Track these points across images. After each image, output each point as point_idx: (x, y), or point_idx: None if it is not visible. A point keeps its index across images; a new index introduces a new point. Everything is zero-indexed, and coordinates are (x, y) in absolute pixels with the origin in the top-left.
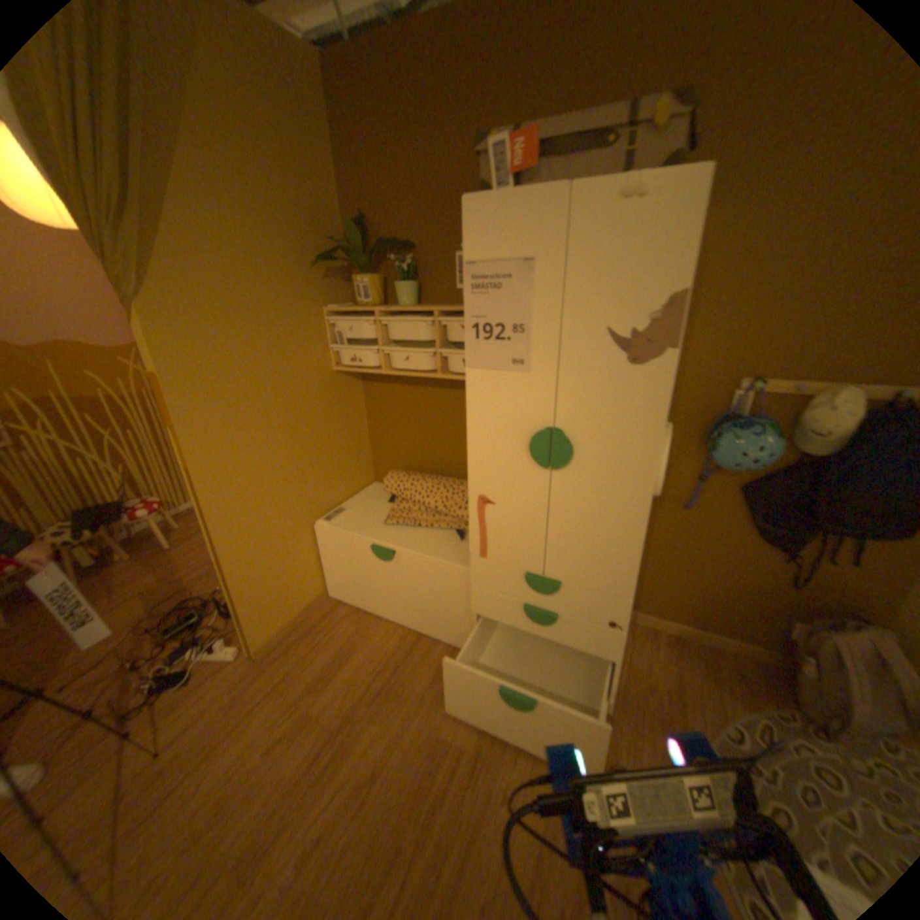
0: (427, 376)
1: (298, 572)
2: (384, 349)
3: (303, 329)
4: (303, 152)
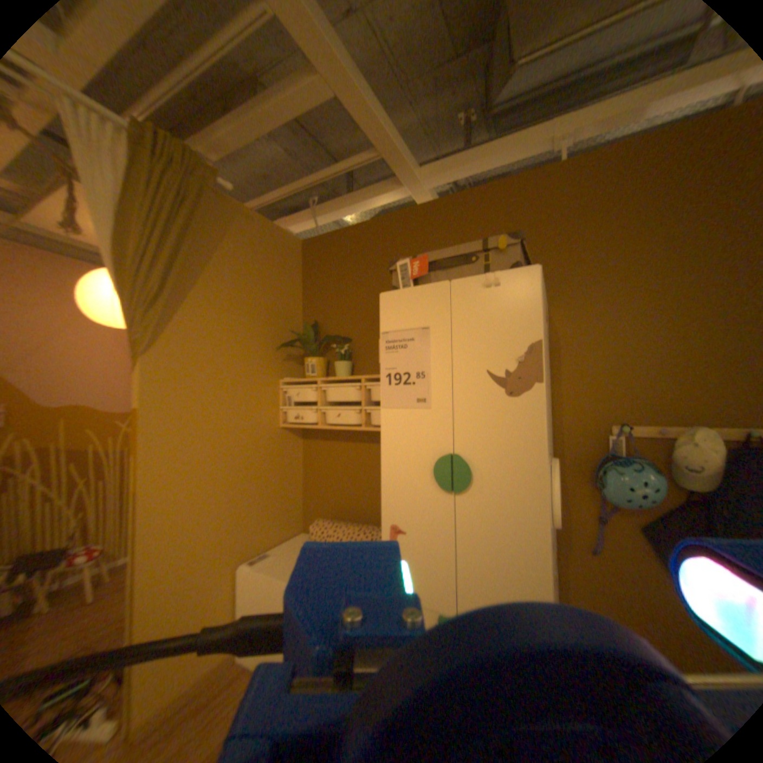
0: (353, 428)
1: (209, 622)
2: (321, 407)
3: (262, 391)
4: (283, 285)
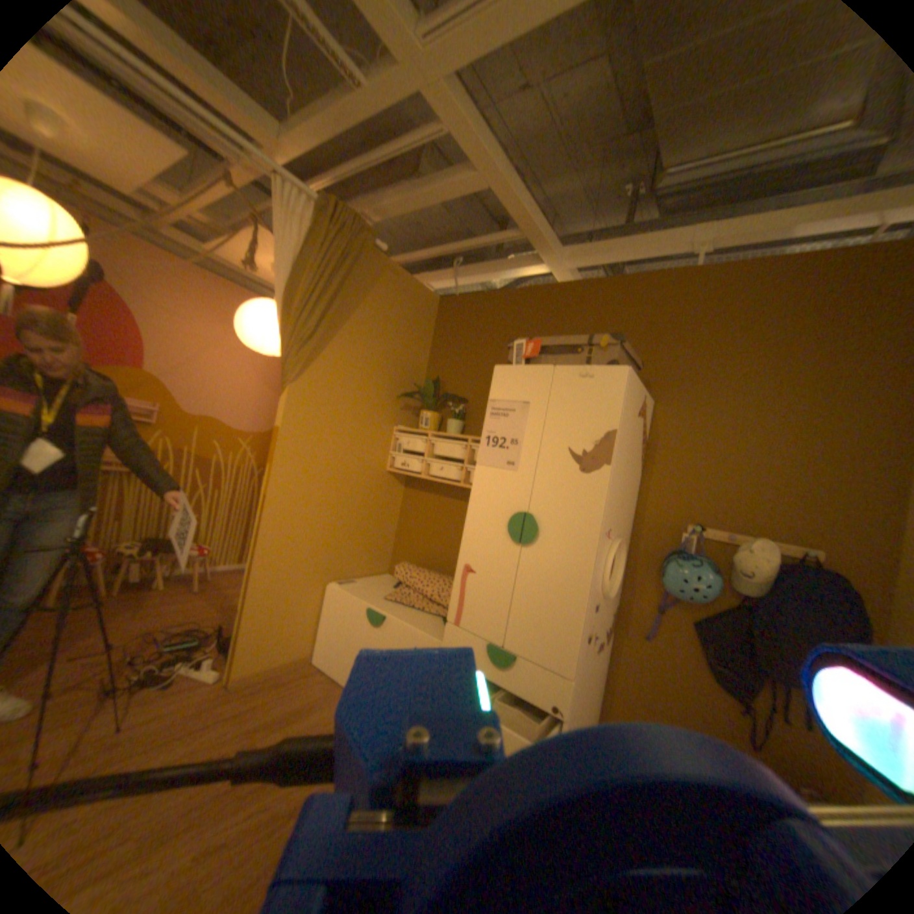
0: (451, 483)
1: (296, 622)
2: (426, 459)
3: (375, 434)
4: (413, 339)
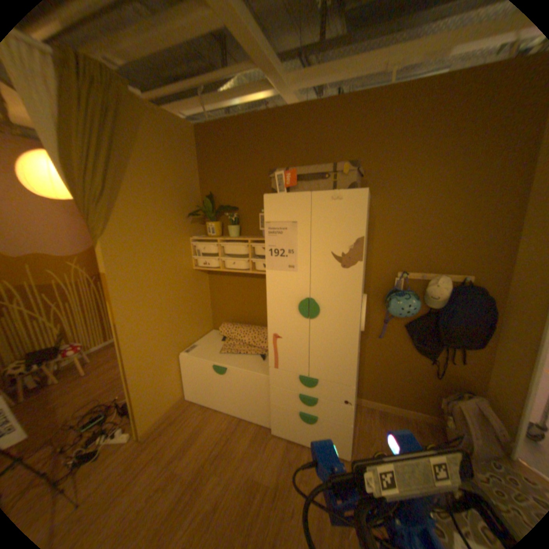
0: (244, 272)
1: (169, 384)
2: (222, 259)
3: (179, 249)
4: (184, 167)
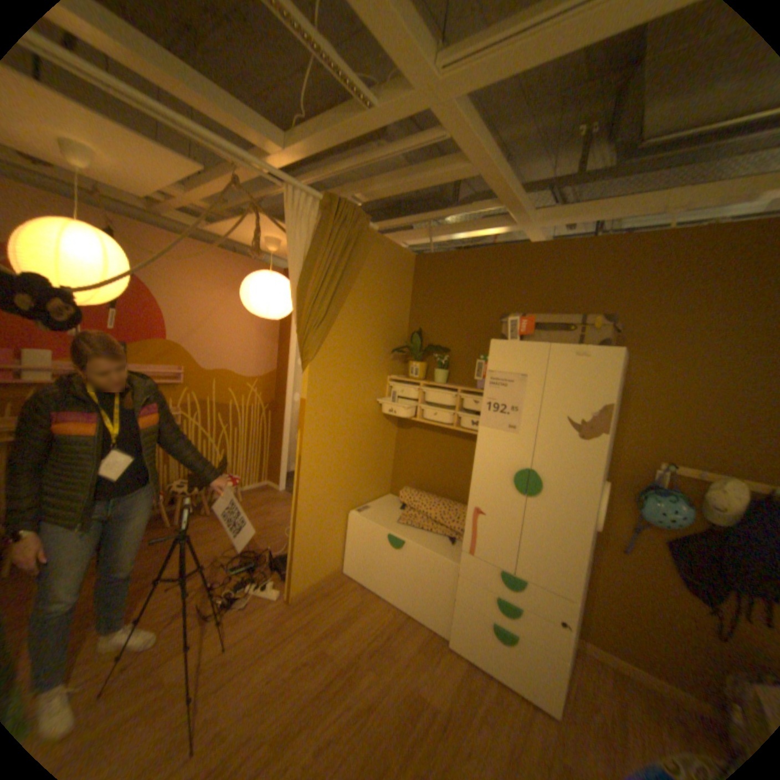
0: (446, 427)
1: (331, 545)
2: (421, 406)
3: (375, 386)
4: (398, 298)
